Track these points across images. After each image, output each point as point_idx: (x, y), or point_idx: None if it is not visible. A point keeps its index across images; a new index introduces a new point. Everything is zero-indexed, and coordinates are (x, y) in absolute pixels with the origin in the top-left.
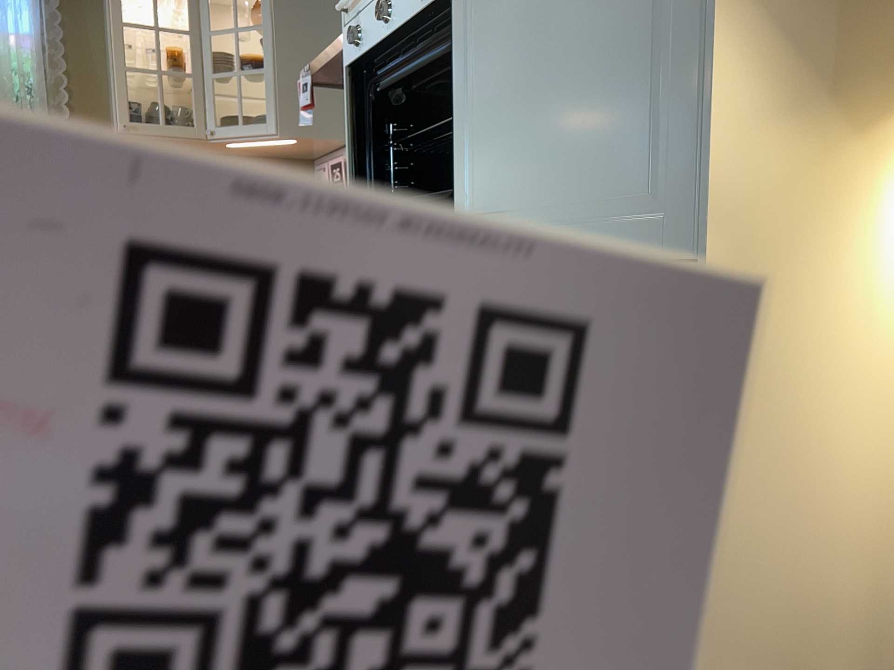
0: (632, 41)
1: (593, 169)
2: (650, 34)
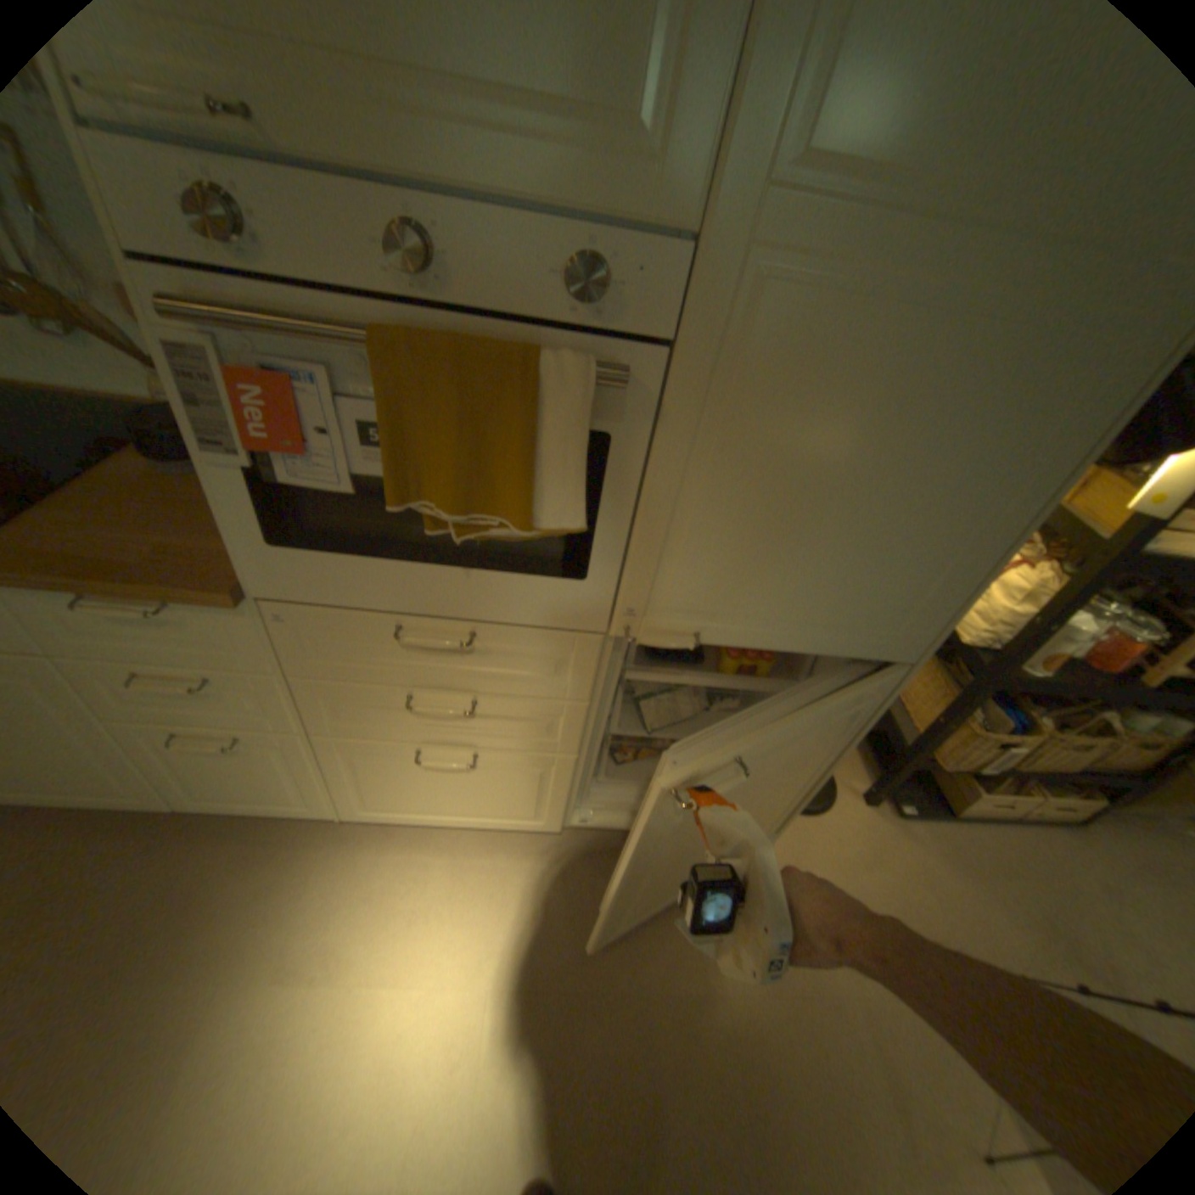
0: (931, 537)
1: (841, 605)
2: (949, 540)
